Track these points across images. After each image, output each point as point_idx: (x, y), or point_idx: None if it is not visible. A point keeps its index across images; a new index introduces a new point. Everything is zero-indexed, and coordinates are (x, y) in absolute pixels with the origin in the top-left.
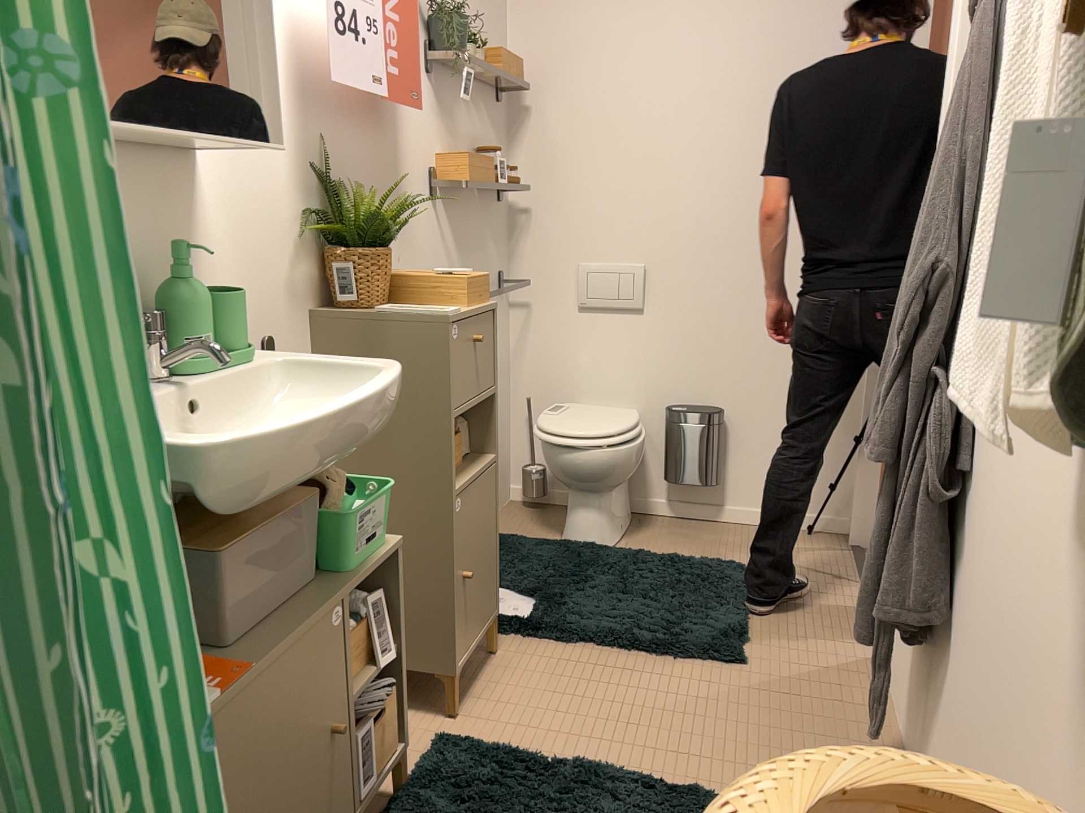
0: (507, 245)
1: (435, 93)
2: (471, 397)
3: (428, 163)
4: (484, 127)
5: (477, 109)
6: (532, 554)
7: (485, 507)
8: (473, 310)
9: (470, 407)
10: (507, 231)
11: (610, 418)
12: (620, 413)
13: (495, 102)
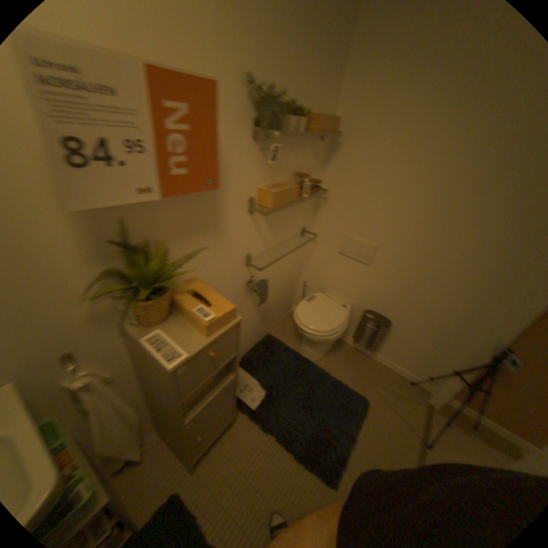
0: (312, 212)
1: (260, 146)
2: (203, 380)
3: (247, 193)
4: (306, 155)
5: (302, 145)
6: (279, 358)
7: (220, 403)
8: (208, 342)
9: (204, 382)
10: (313, 205)
11: (332, 314)
12: (339, 311)
13: (320, 136)
